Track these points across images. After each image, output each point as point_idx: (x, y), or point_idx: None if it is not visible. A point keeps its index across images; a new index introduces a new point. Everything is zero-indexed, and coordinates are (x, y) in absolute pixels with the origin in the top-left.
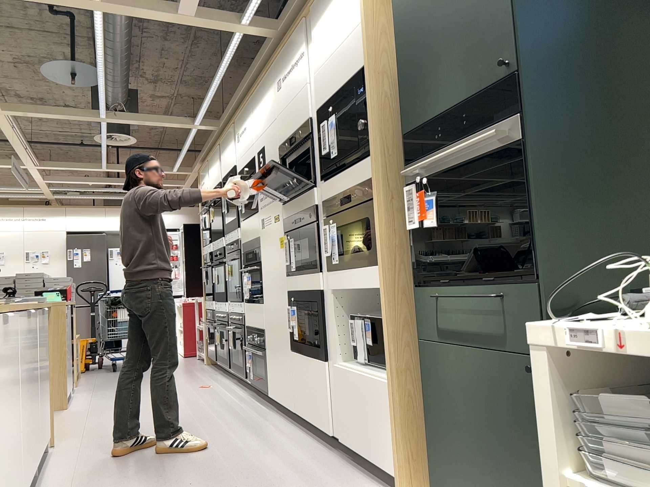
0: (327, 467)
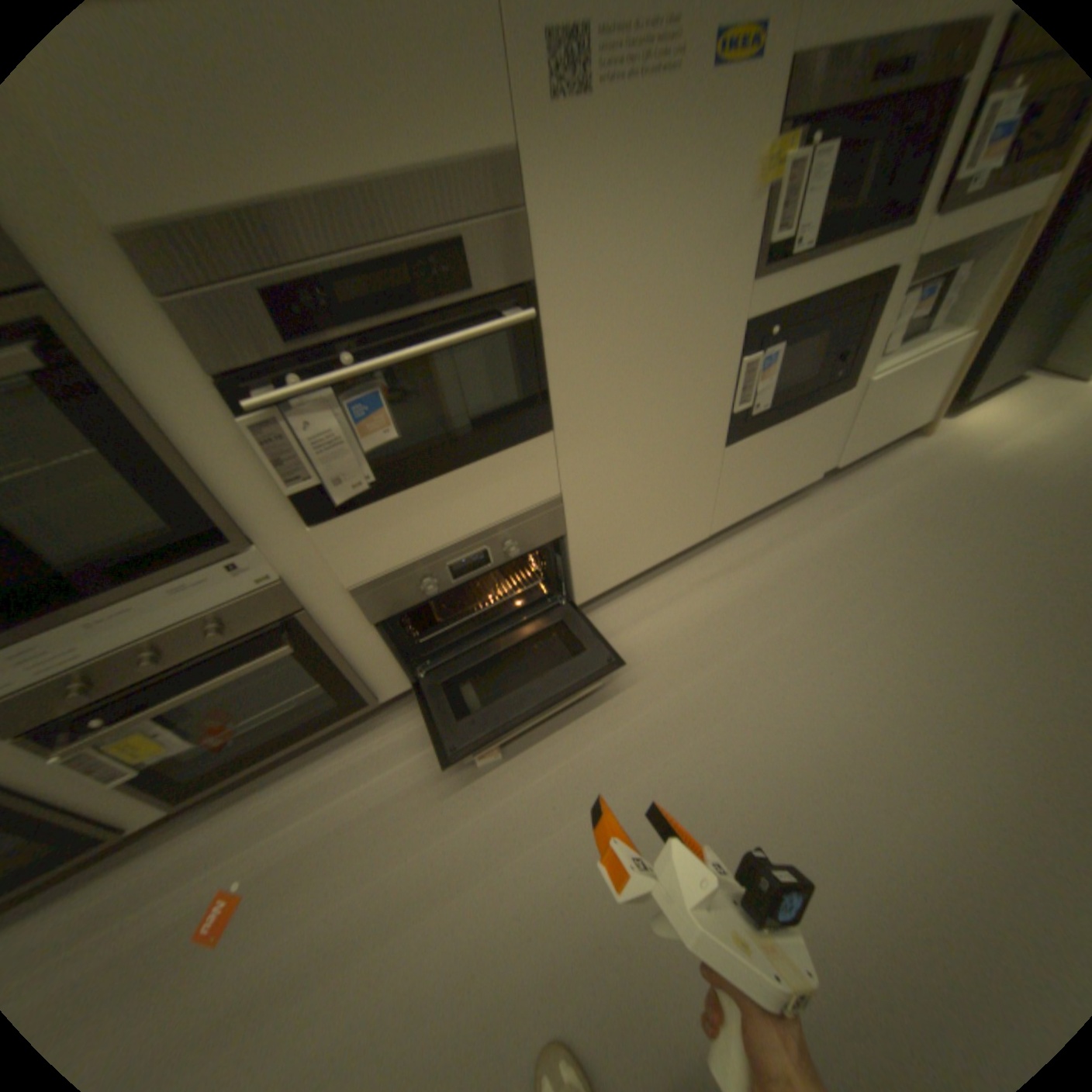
0: (863, 494)
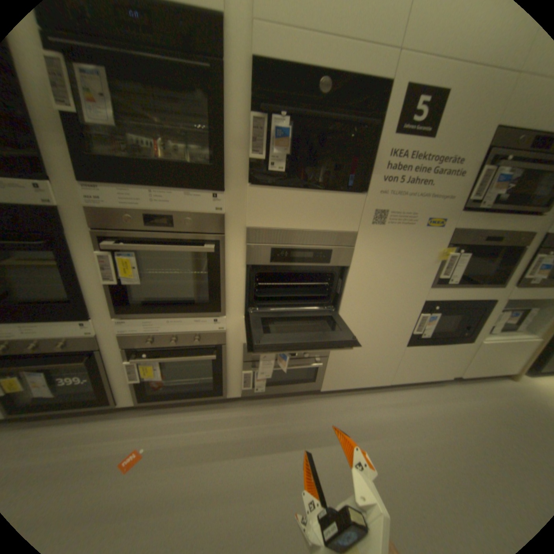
0: (475, 397)
